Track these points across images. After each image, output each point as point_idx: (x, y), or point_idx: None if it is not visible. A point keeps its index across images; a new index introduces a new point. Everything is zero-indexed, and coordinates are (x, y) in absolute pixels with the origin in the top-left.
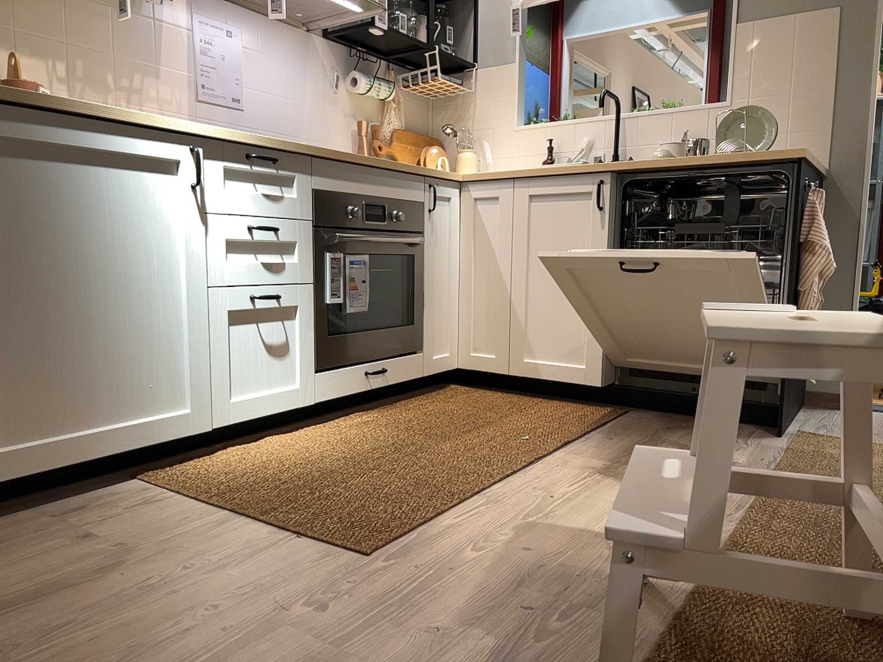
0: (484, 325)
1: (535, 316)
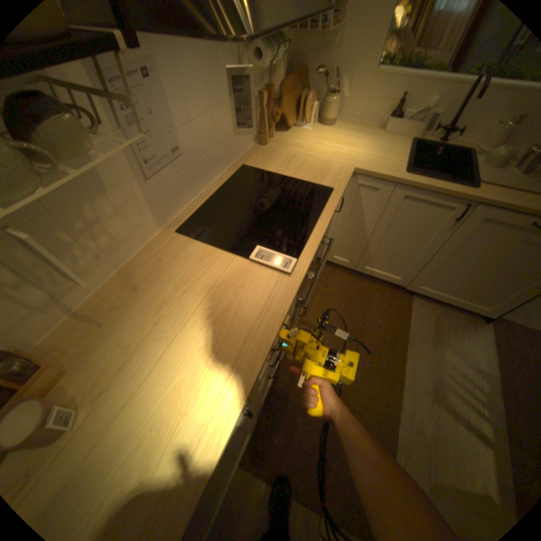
0: (342, 247)
1: (377, 253)
